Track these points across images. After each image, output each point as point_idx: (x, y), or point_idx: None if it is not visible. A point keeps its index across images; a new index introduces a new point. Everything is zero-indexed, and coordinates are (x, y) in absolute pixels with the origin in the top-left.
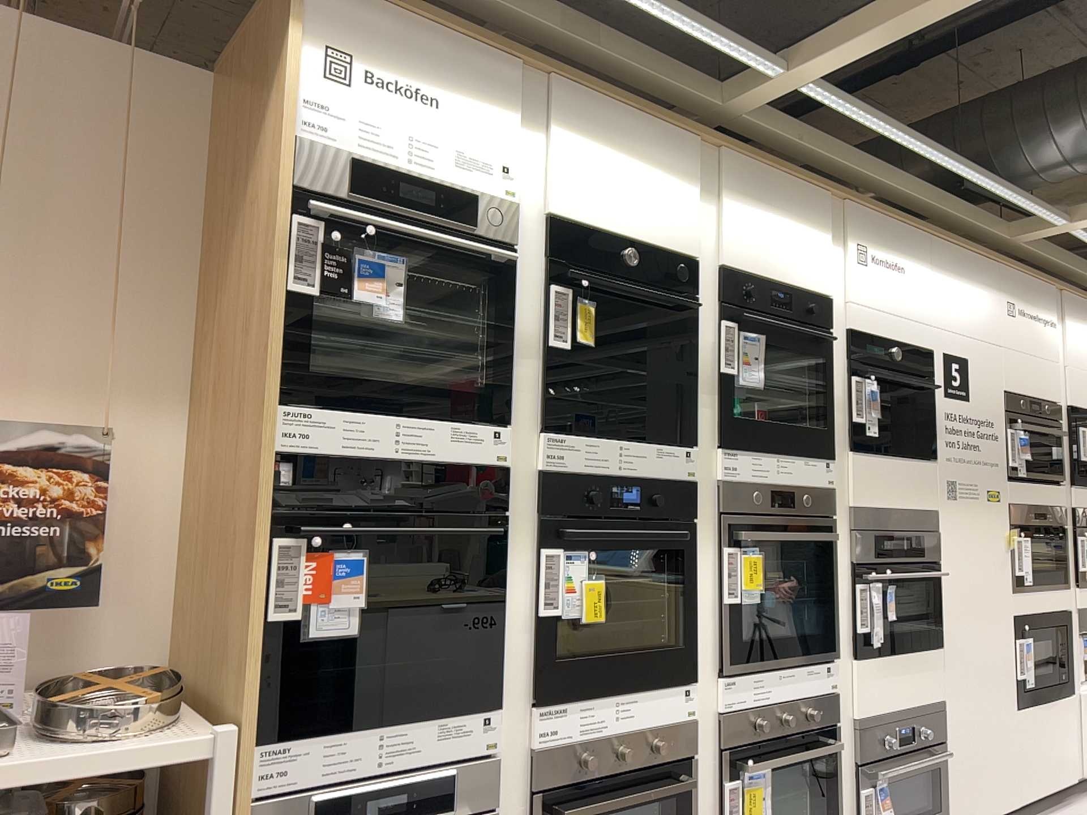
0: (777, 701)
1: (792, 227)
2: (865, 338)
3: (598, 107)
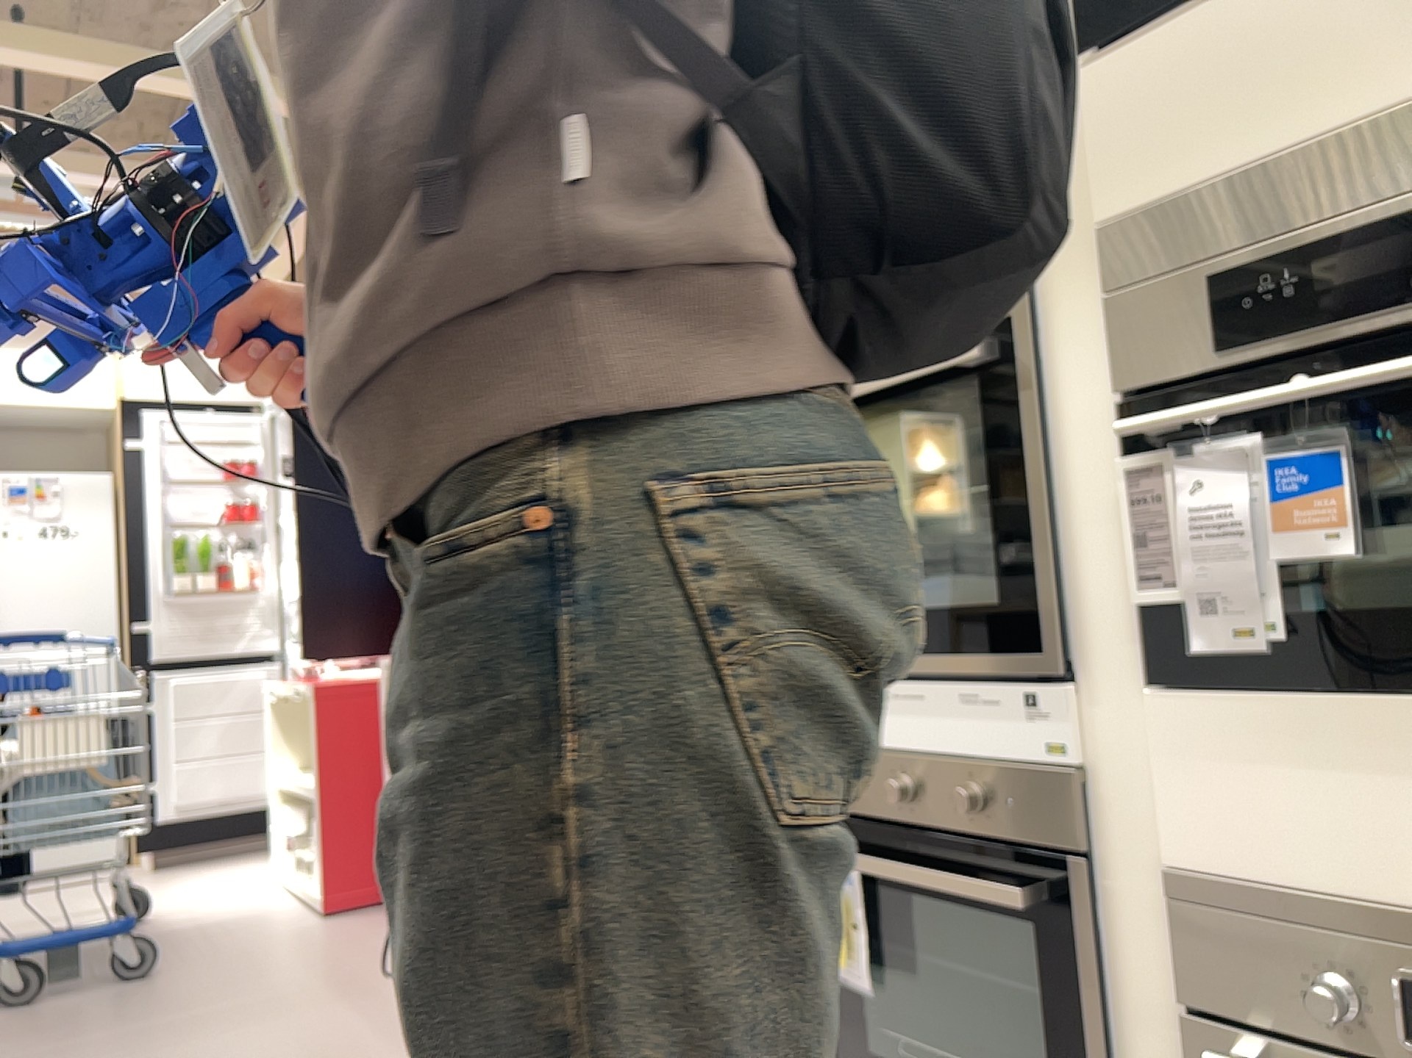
0: (888, 748)
1: None
2: None
3: None
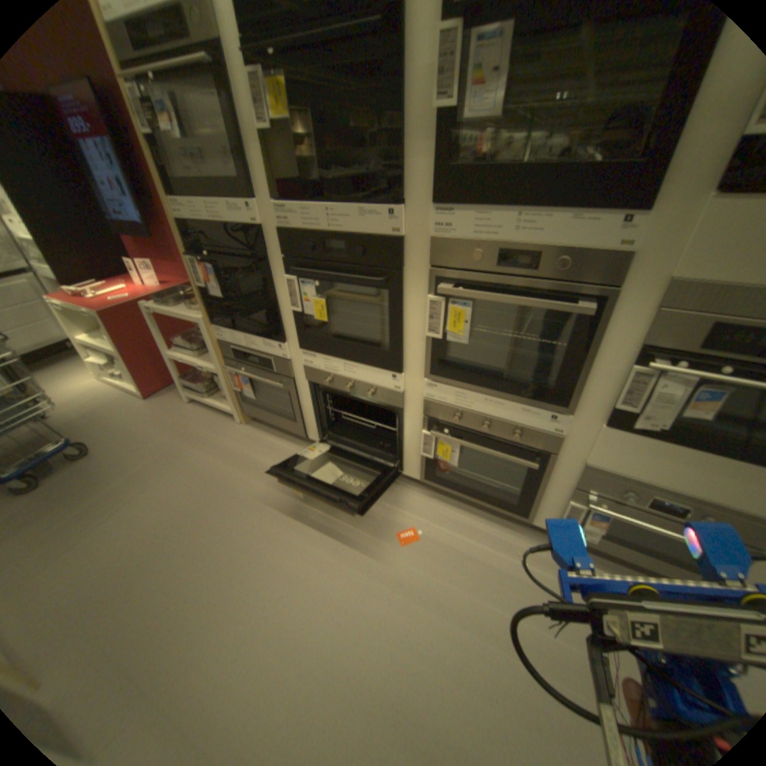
0: (481, 413)
1: None
2: None
3: None
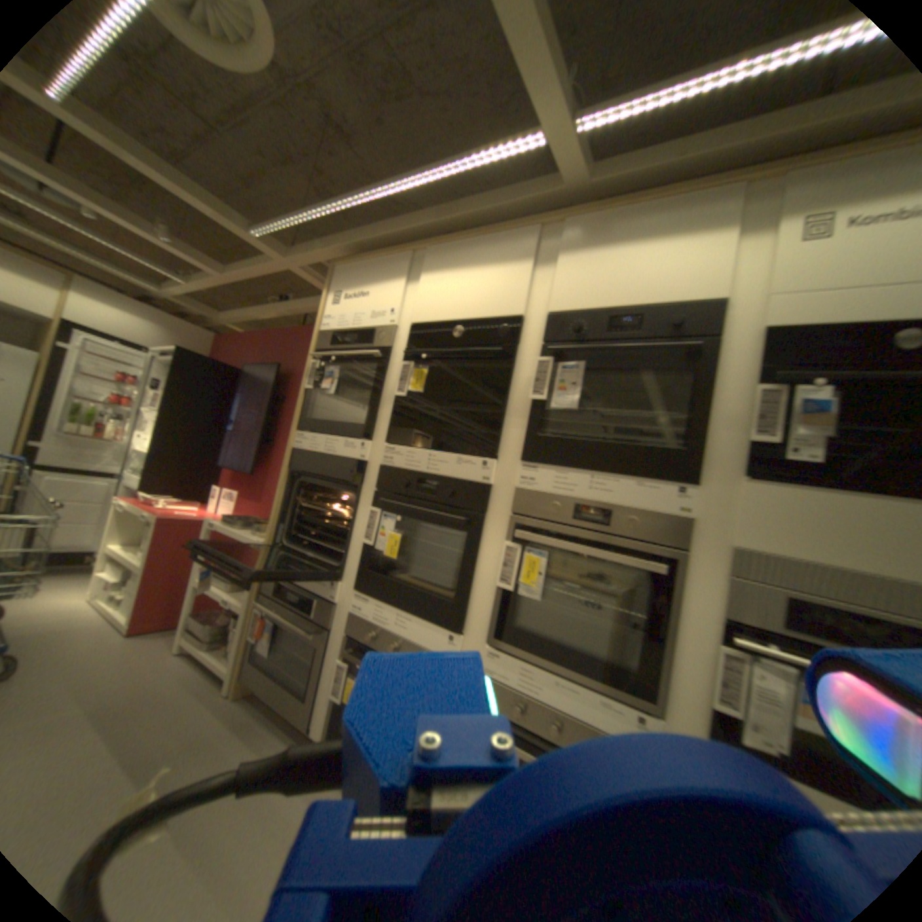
0: (549, 704)
1: (656, 246)
2: (817, 329)
3: (451, 248)
